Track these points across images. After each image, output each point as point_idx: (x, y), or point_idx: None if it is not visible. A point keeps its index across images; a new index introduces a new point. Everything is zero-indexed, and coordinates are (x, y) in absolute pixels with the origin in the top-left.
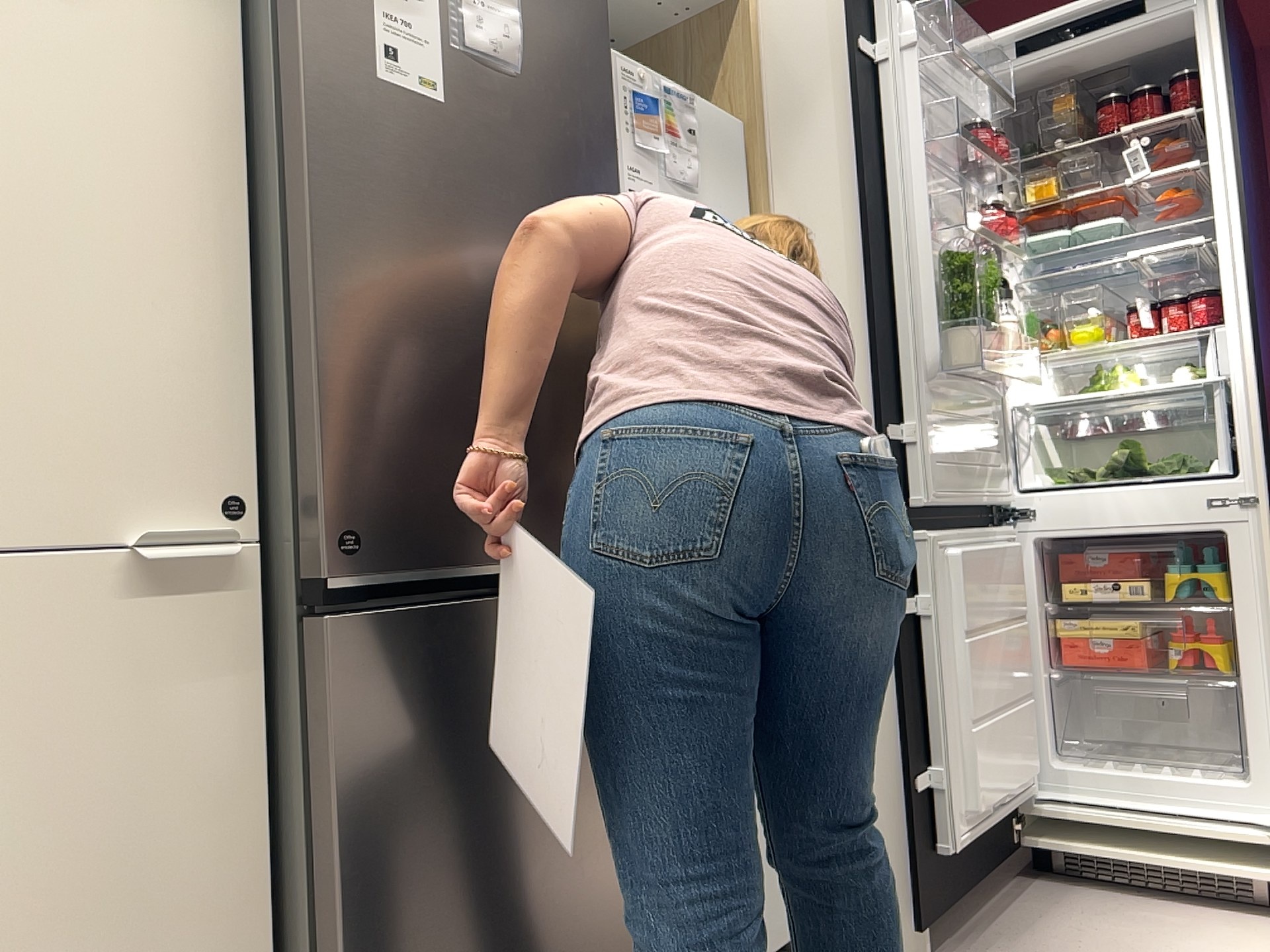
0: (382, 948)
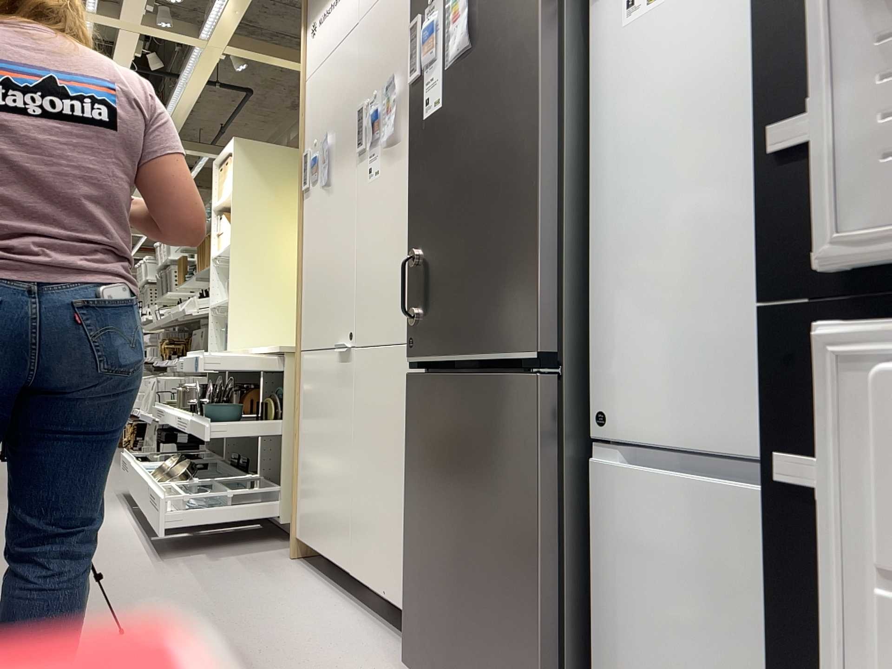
0: (413, 524)
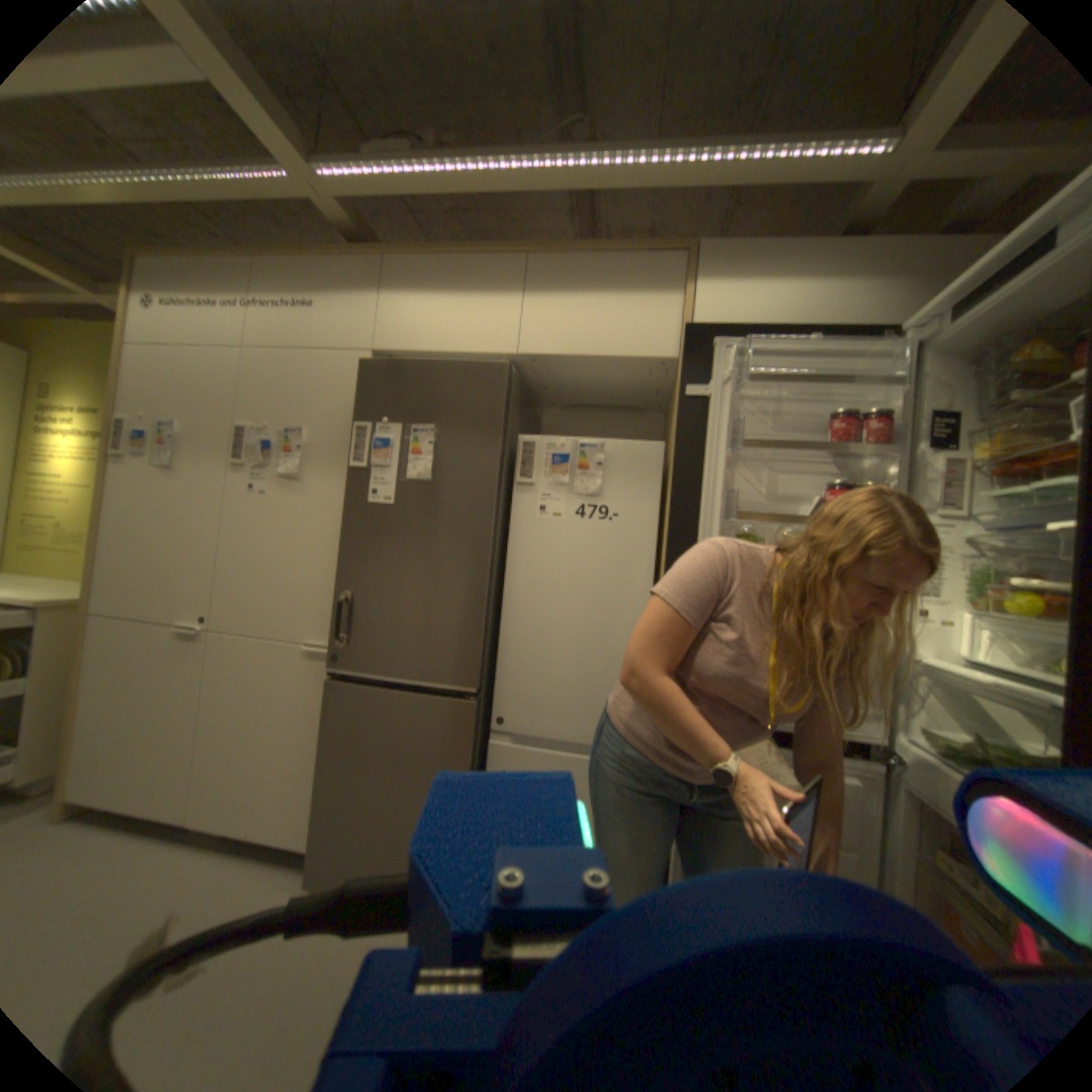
0: (327, 788)
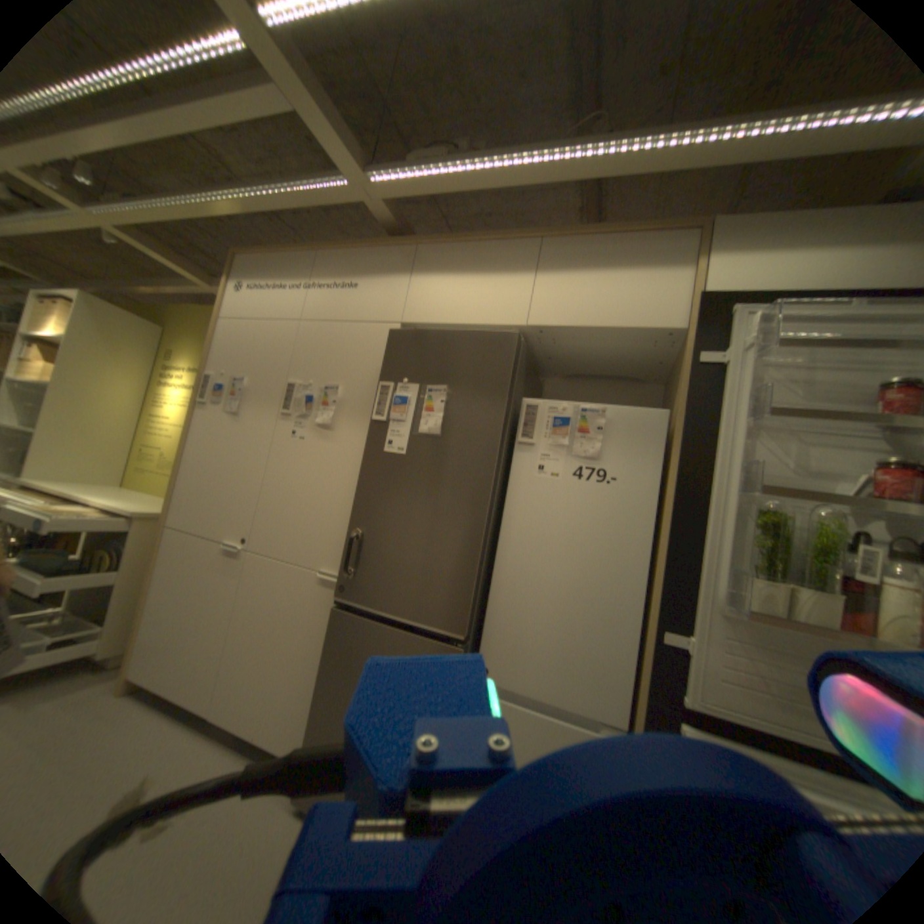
0: (323, 710)
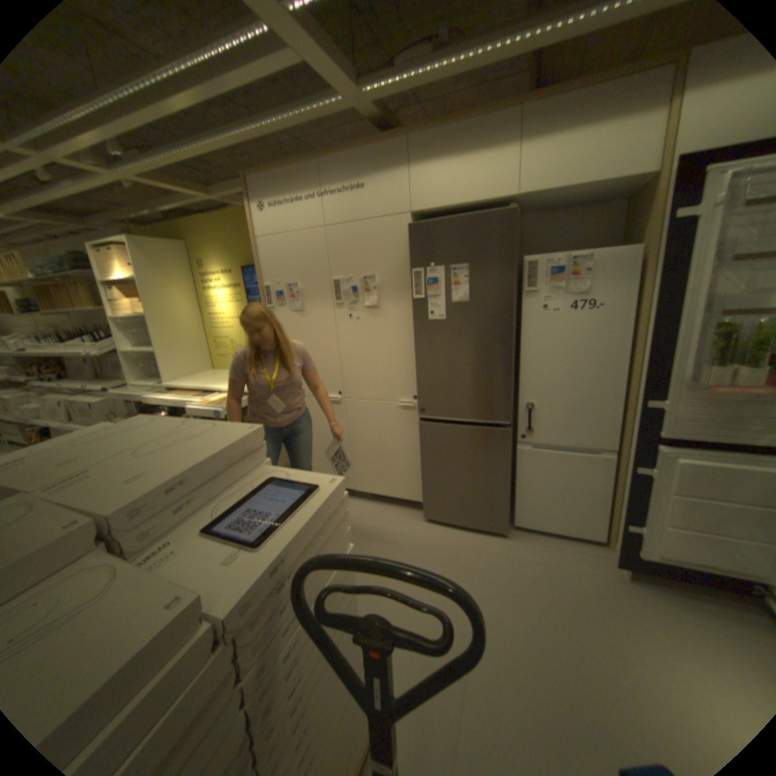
0: (428, 474)
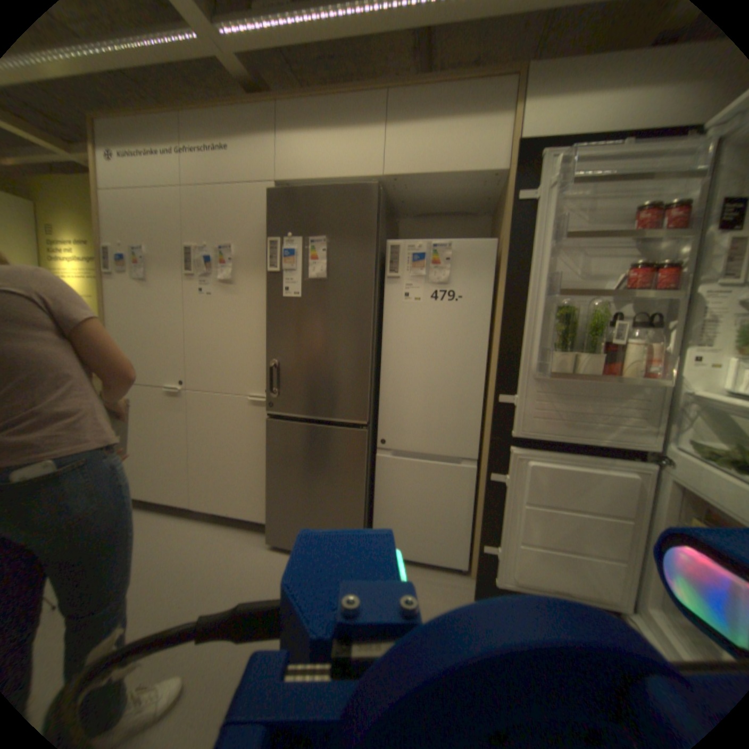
0: (273, 485)
